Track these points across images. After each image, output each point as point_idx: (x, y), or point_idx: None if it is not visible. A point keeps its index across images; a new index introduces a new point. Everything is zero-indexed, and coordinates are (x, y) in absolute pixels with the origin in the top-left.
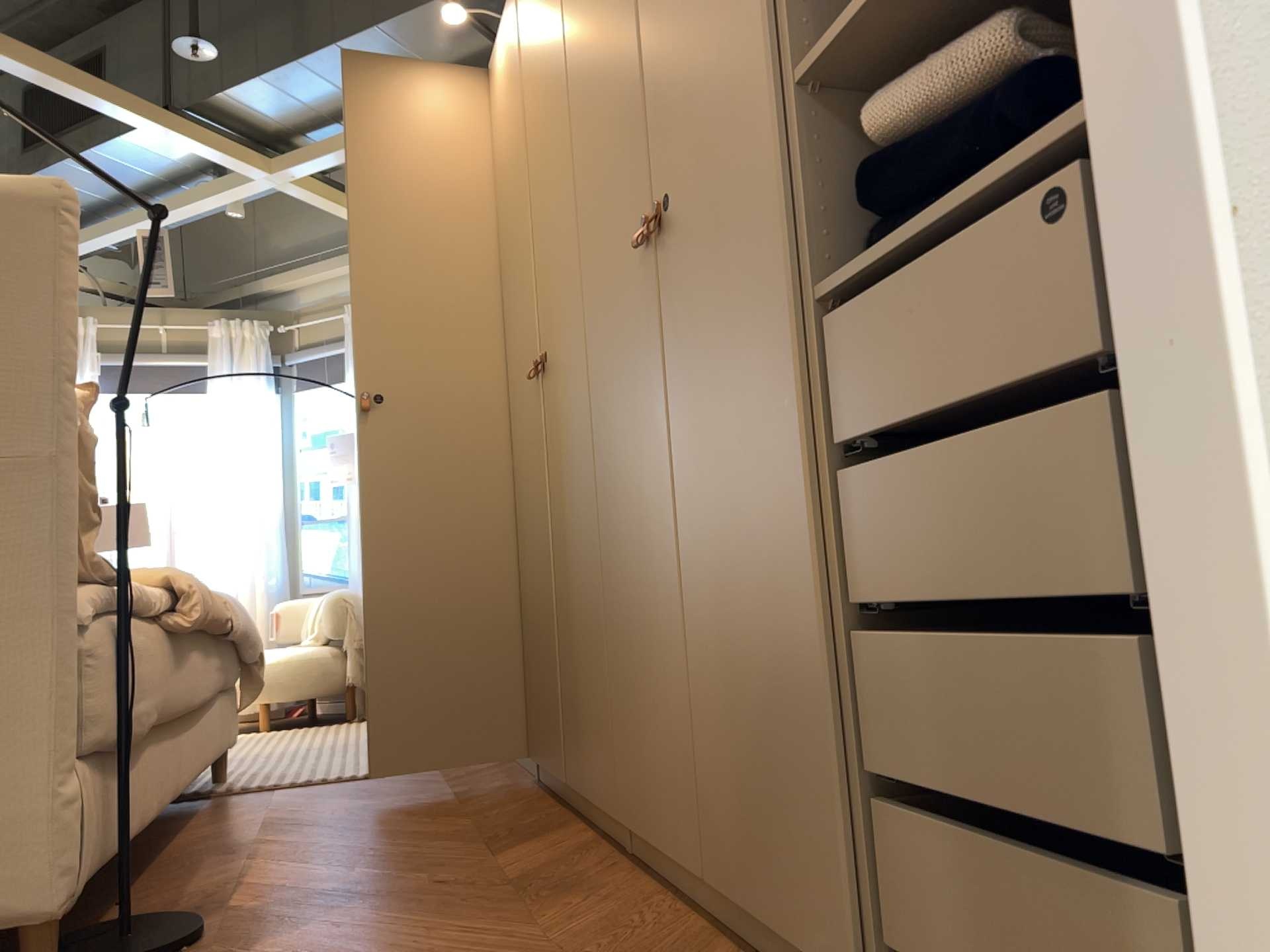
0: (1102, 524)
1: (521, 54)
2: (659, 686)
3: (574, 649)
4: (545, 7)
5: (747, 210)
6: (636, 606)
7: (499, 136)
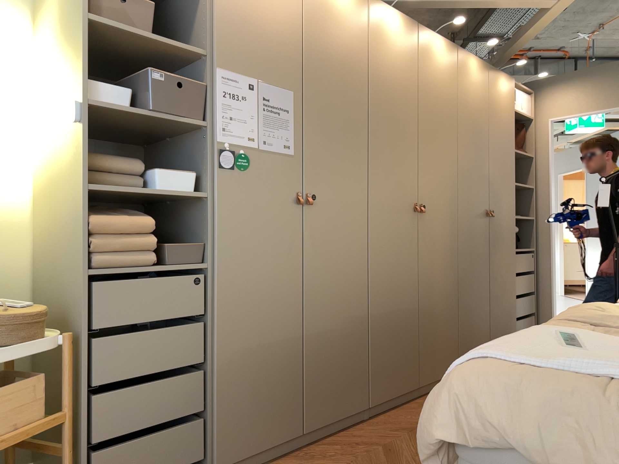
0: (531, 283)
1: (416, 58)
2: (477, 321)
3: (430, 327)
4: (441, 78)
5: (507, 228)
6: (470, 303)
7: (377, 49)
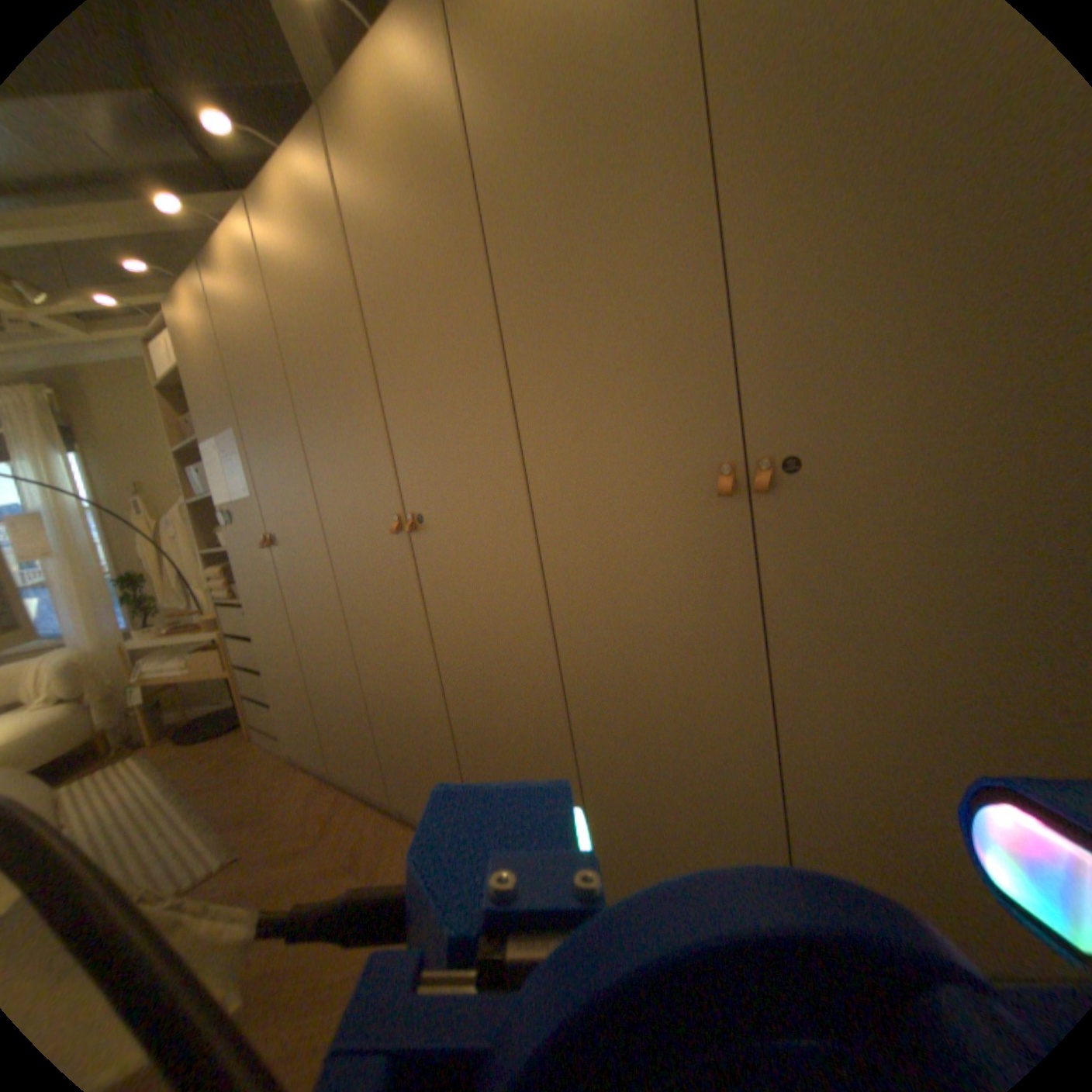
0: None
1: (327, 199)
2: (683, 849)
3: (480, 762)
4: (394, 159)
5: (1005, 532)
6: (634, 778)
7: (271, 275)
